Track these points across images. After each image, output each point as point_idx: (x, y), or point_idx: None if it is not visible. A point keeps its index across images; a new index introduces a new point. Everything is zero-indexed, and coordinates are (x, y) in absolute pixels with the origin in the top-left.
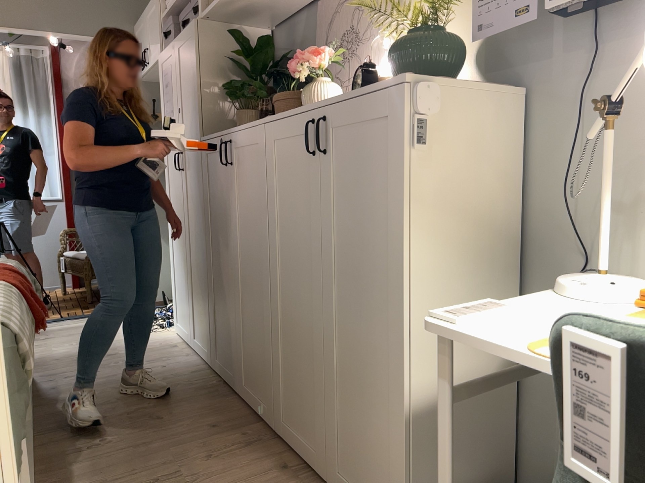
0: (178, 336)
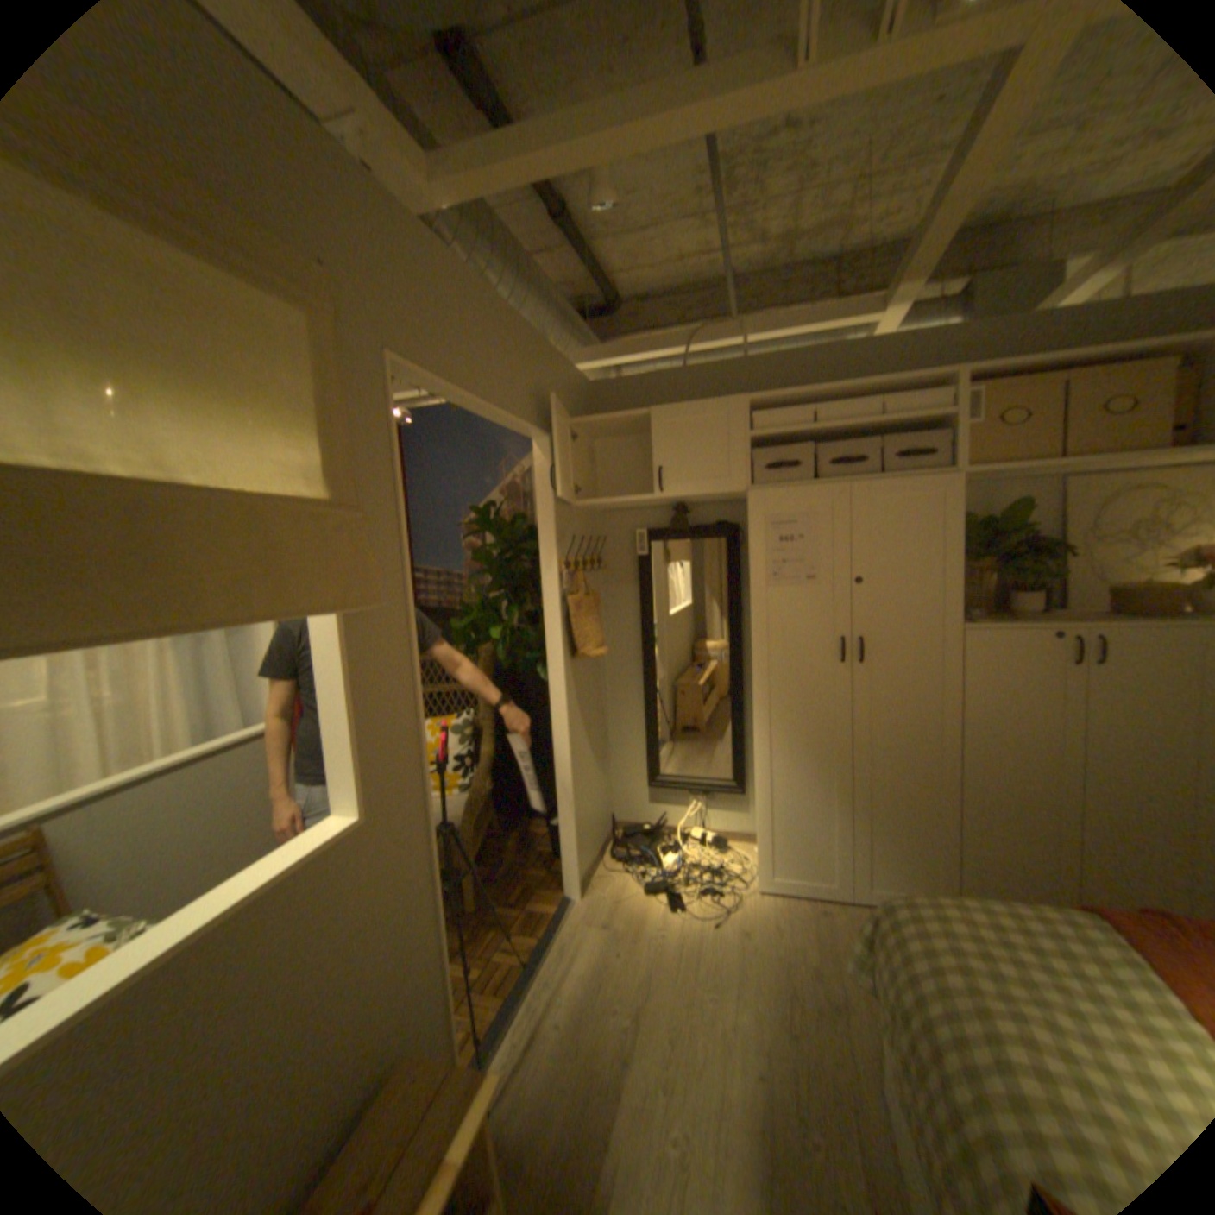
0: (780, 900)
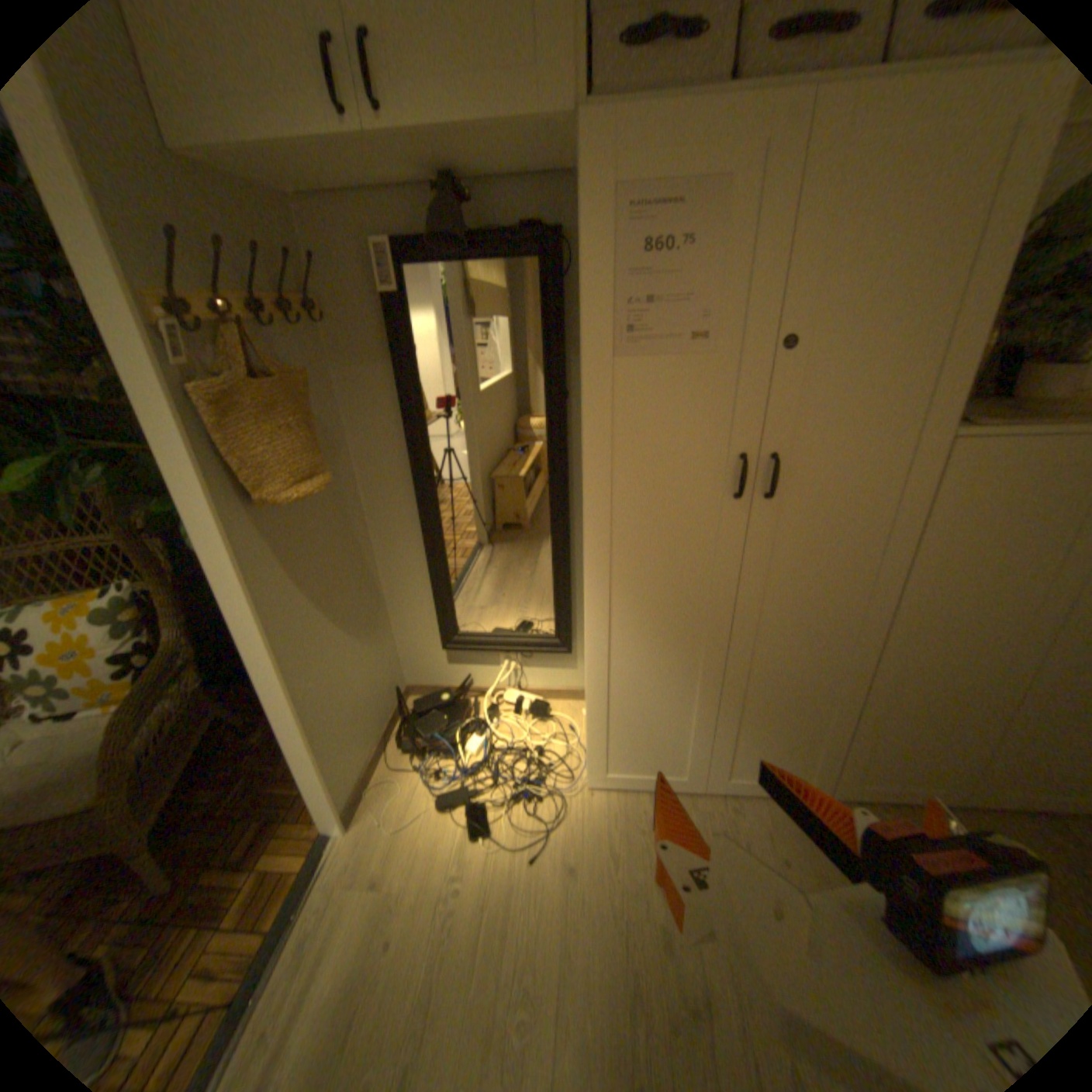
0: (616, 794)
